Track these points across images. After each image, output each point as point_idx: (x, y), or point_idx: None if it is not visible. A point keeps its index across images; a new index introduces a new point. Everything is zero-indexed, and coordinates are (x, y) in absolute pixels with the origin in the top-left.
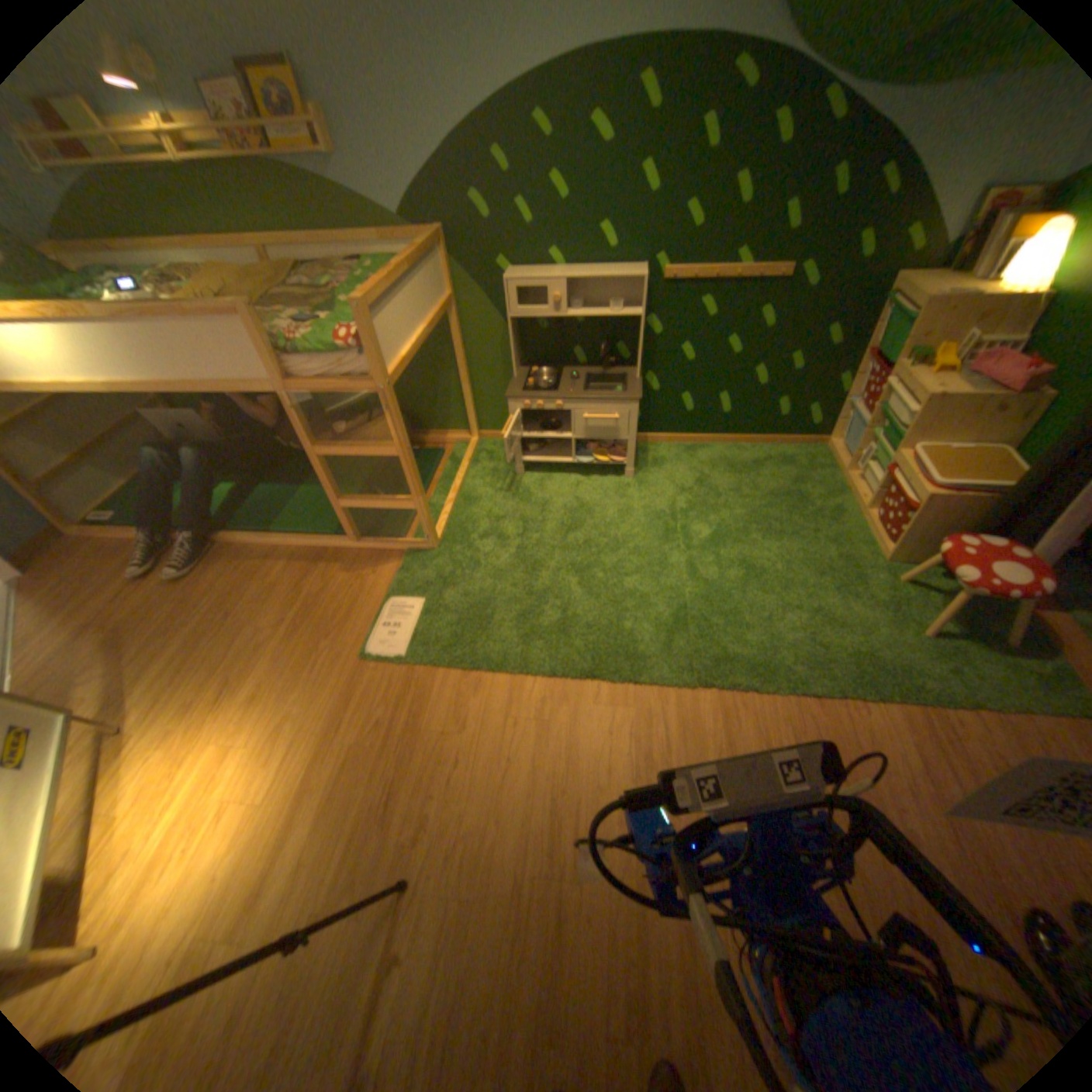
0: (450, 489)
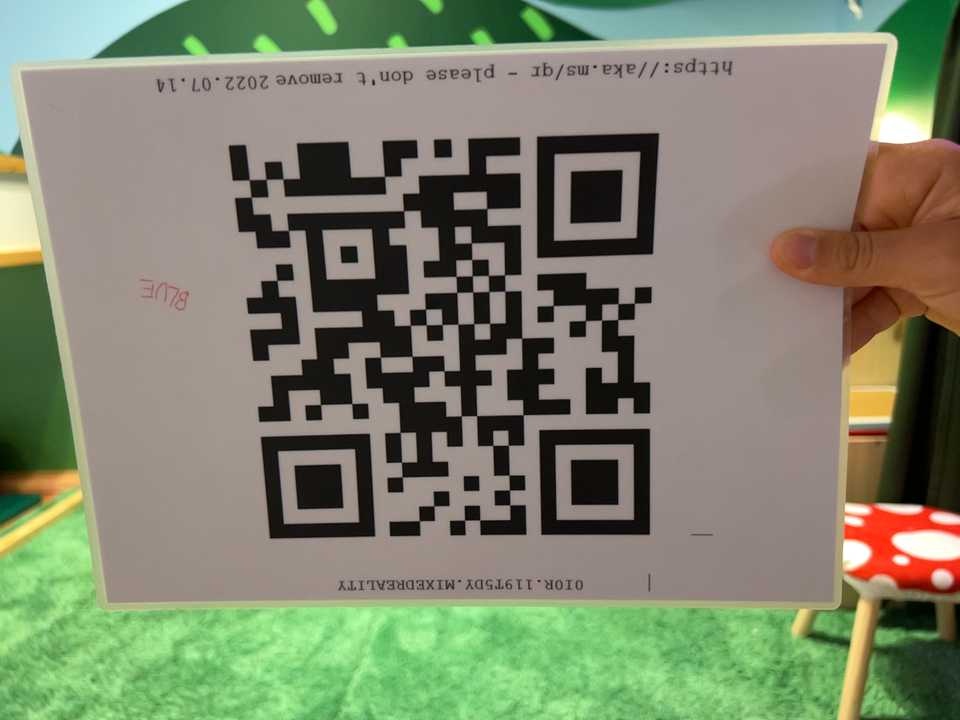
0: (3, 545)
